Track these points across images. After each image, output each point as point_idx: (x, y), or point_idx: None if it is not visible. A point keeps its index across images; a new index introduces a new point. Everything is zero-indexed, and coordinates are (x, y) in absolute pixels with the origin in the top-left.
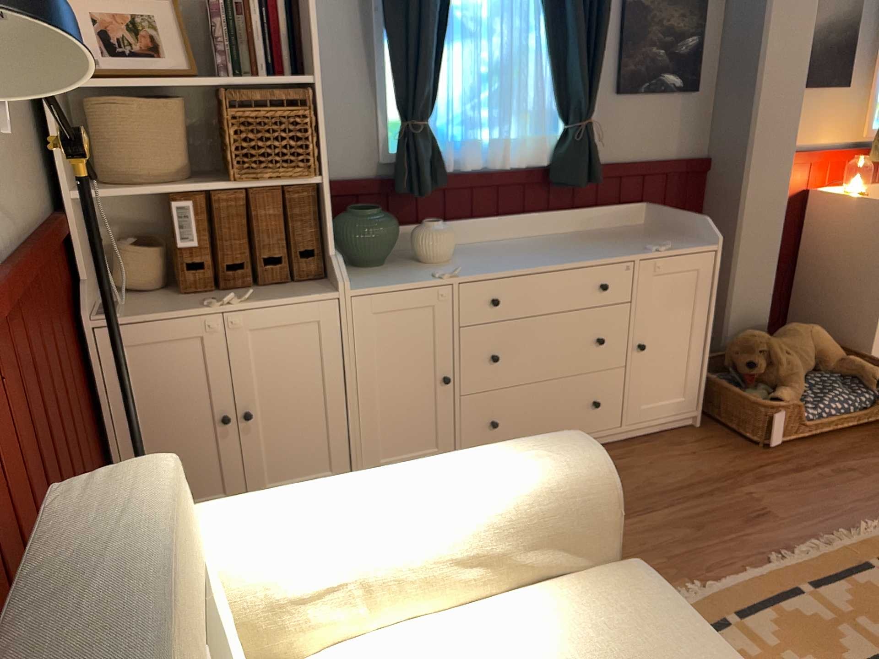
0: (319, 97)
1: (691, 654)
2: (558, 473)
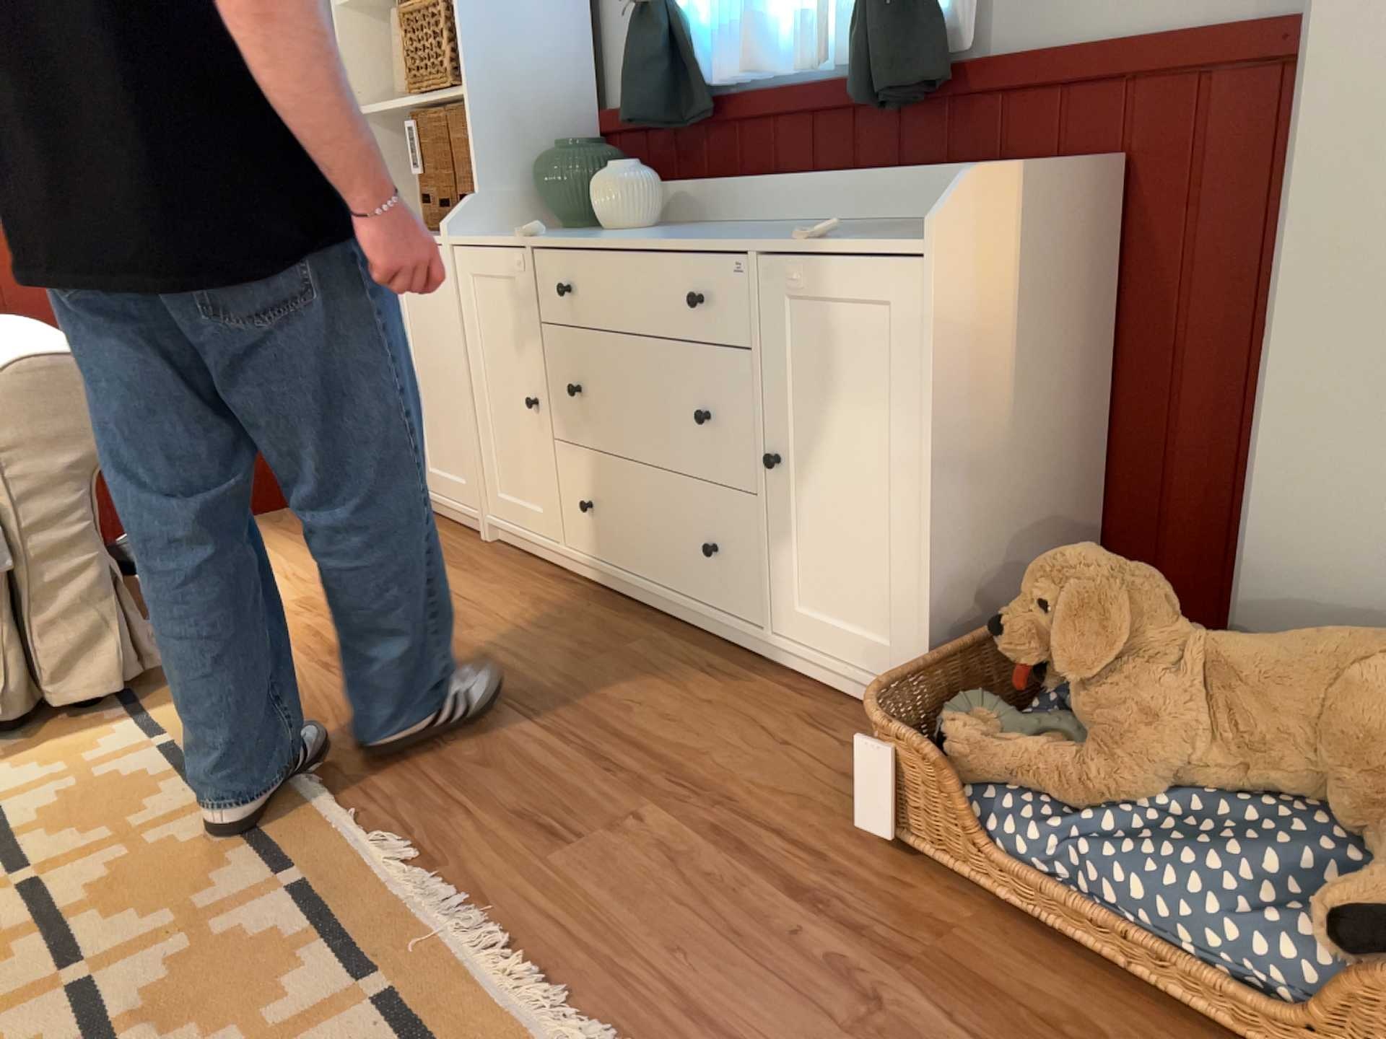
0: None
1: None
2: None
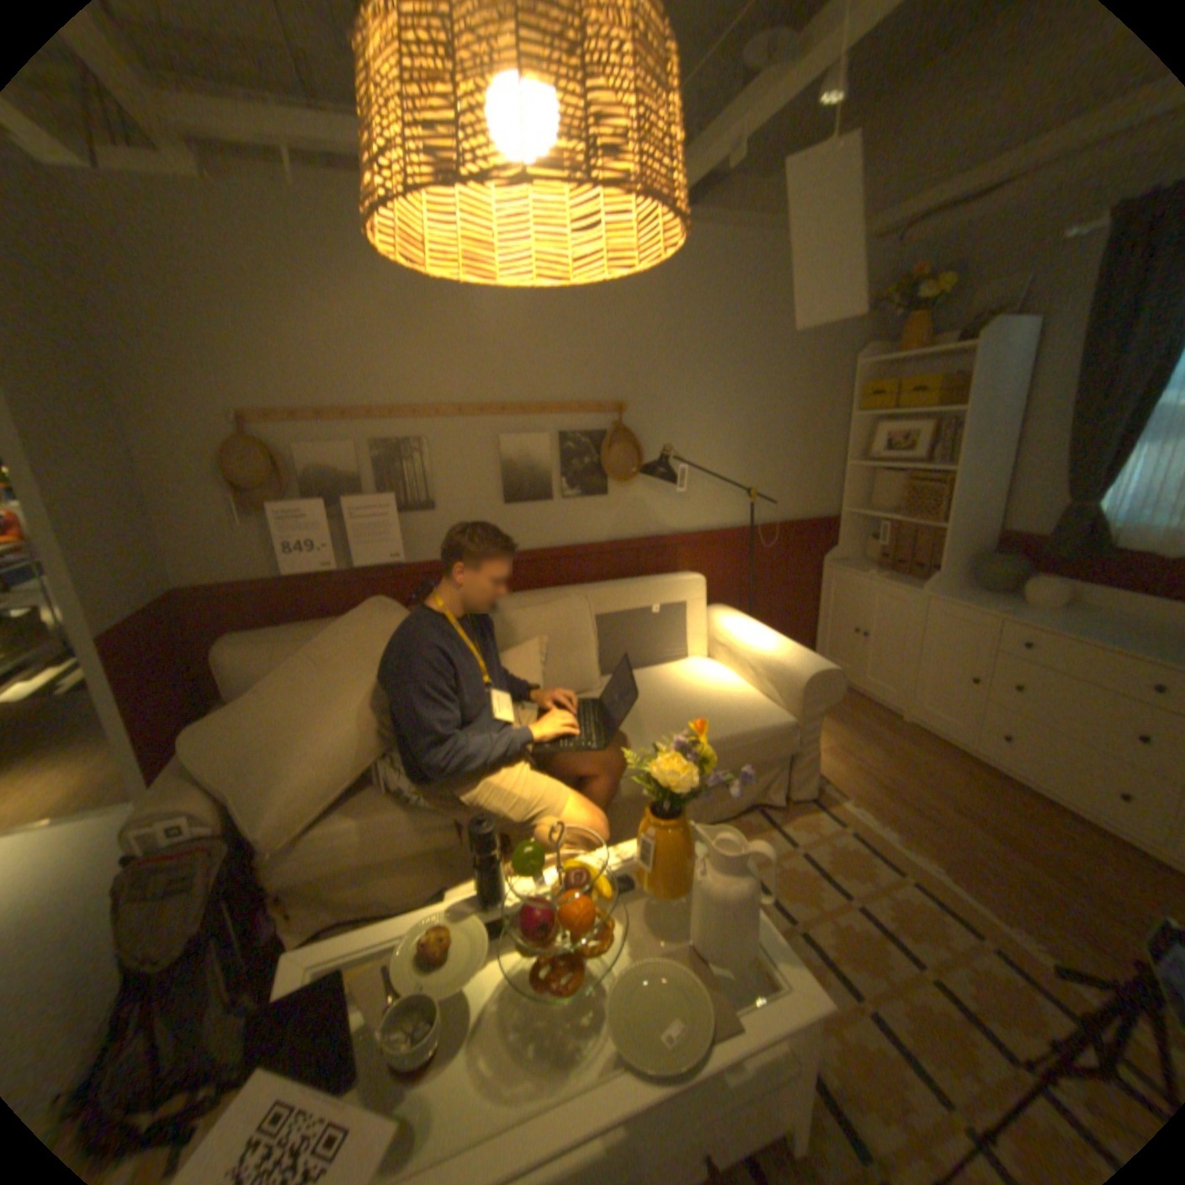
0: (964, 480)
1: (738, 721)
2: (795, 664)
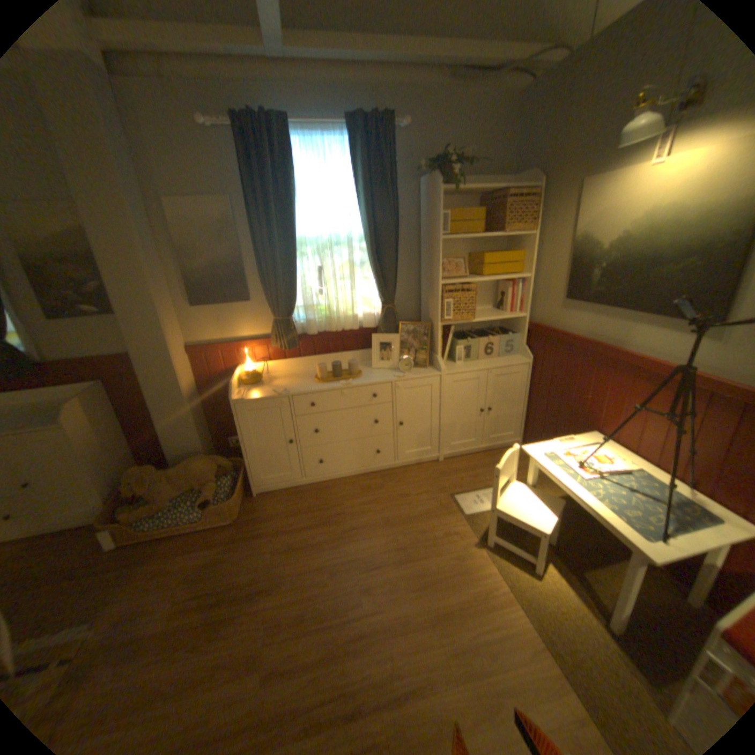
0: None
1: None
2: None
